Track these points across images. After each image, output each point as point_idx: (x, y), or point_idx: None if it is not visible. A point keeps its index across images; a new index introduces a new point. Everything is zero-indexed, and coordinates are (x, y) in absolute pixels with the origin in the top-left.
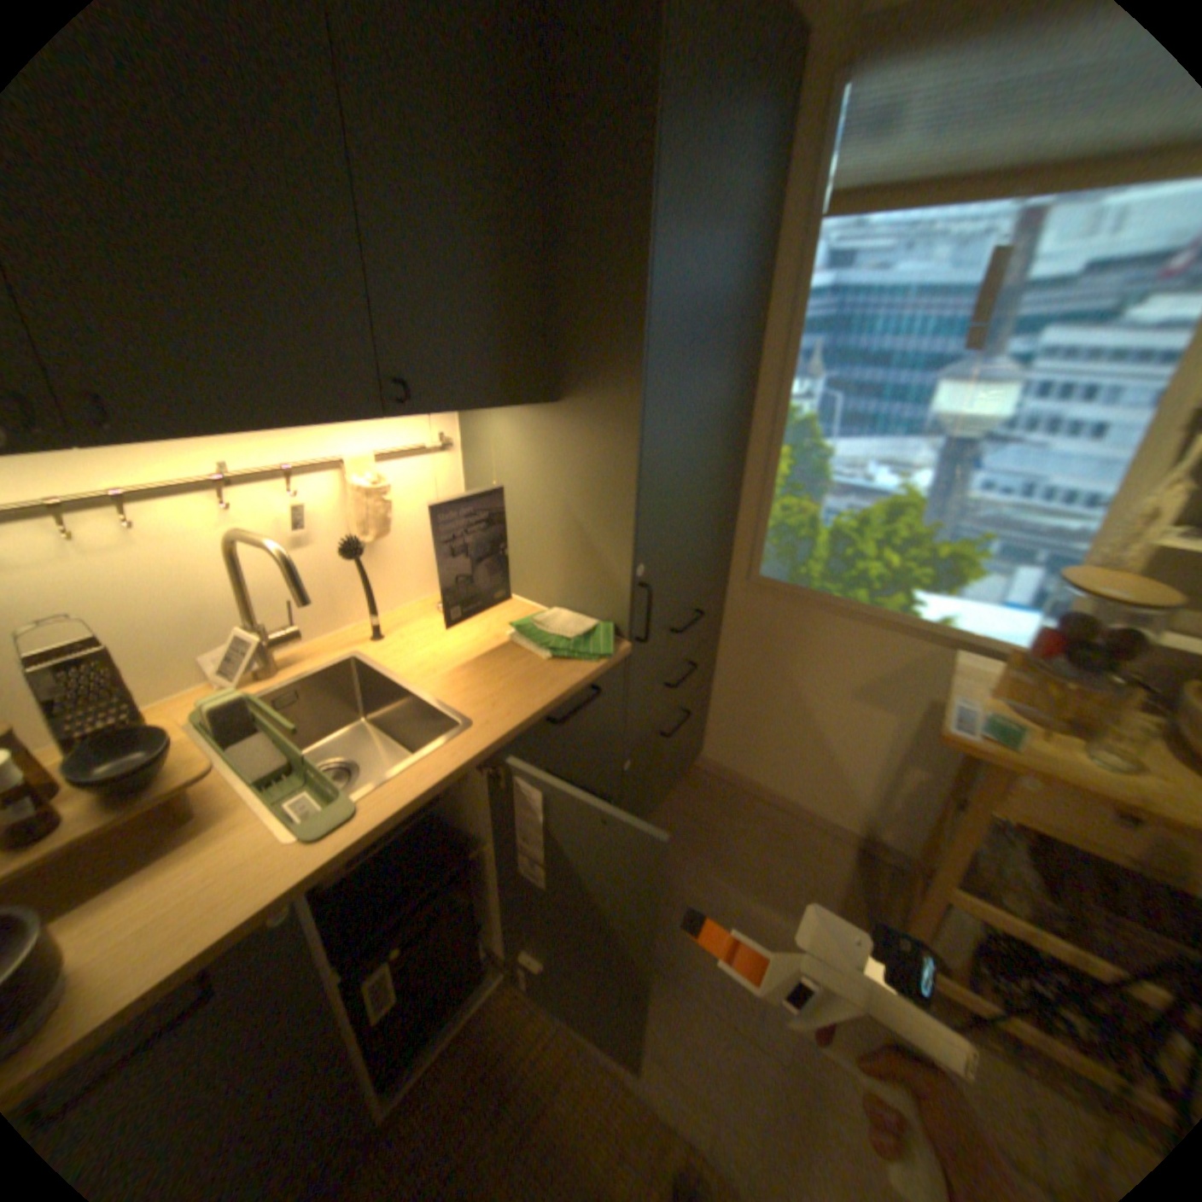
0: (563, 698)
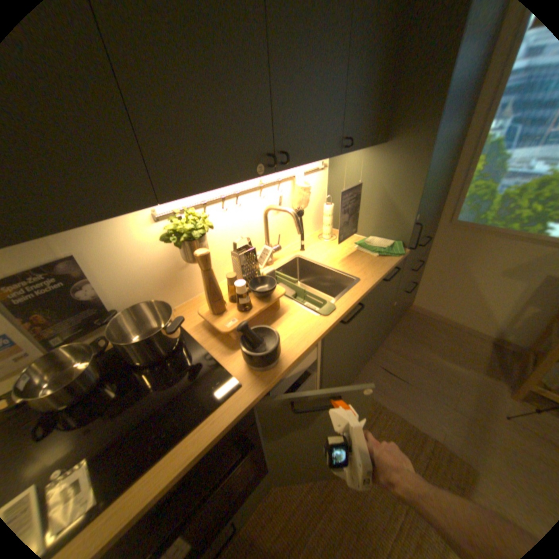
0: (389, 271)
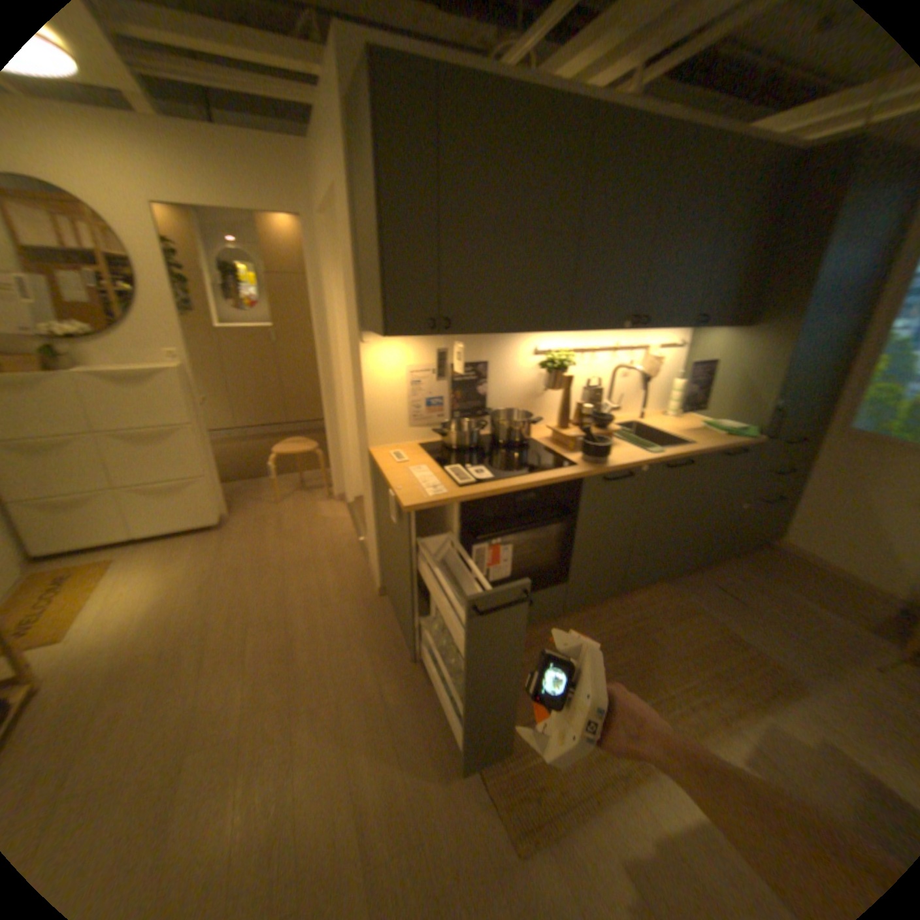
0: (733, 446)
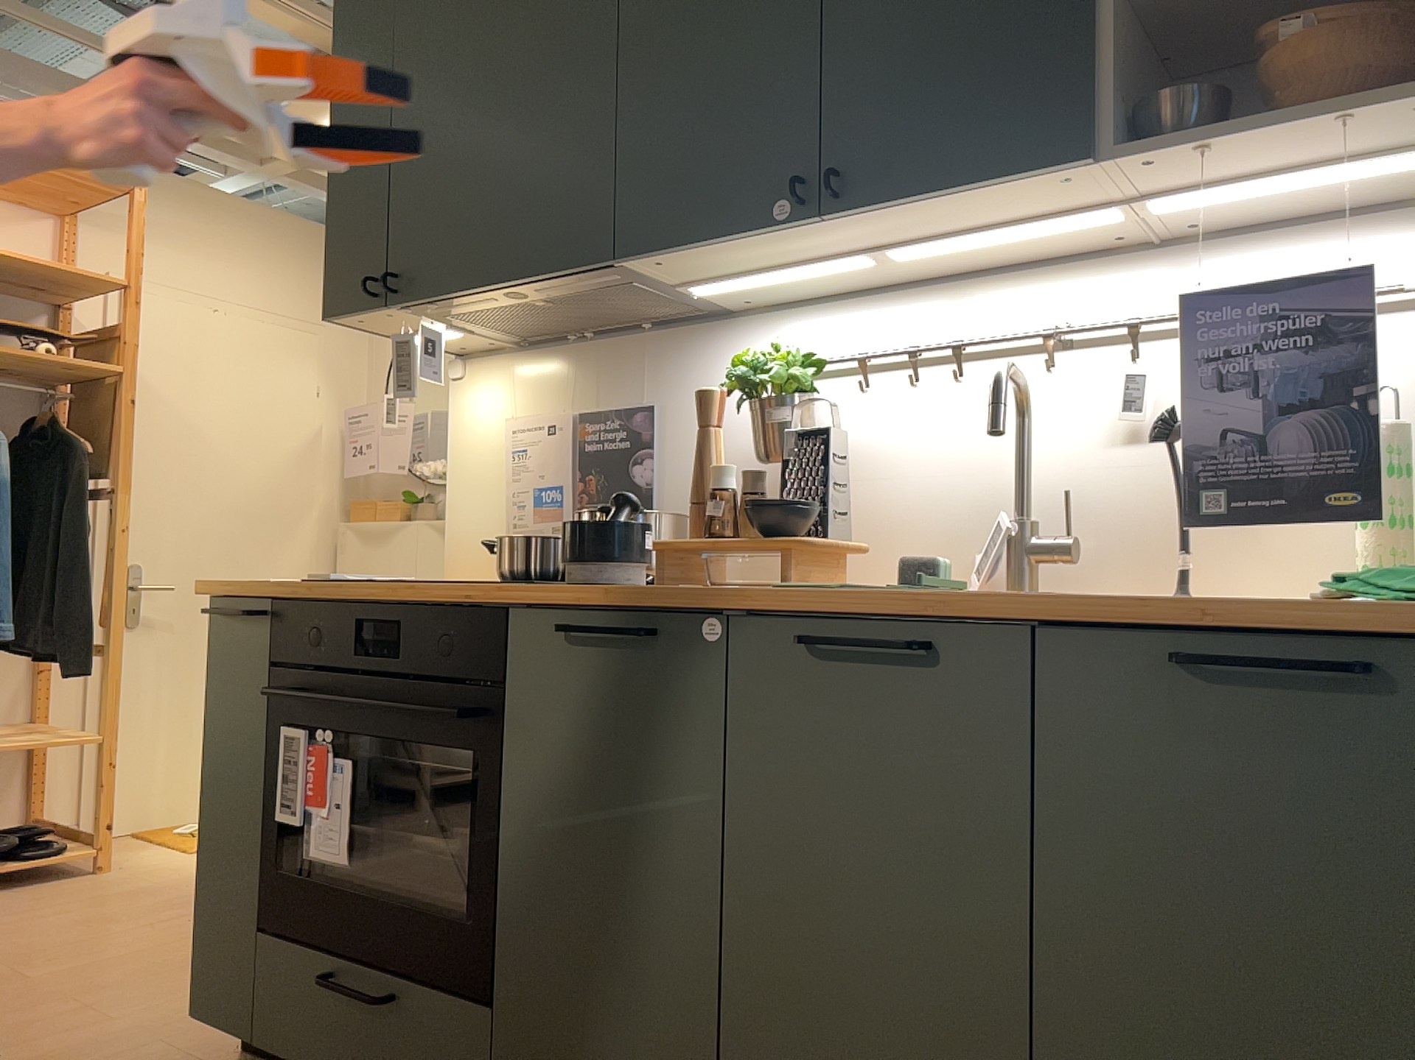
0: (1223, 617)
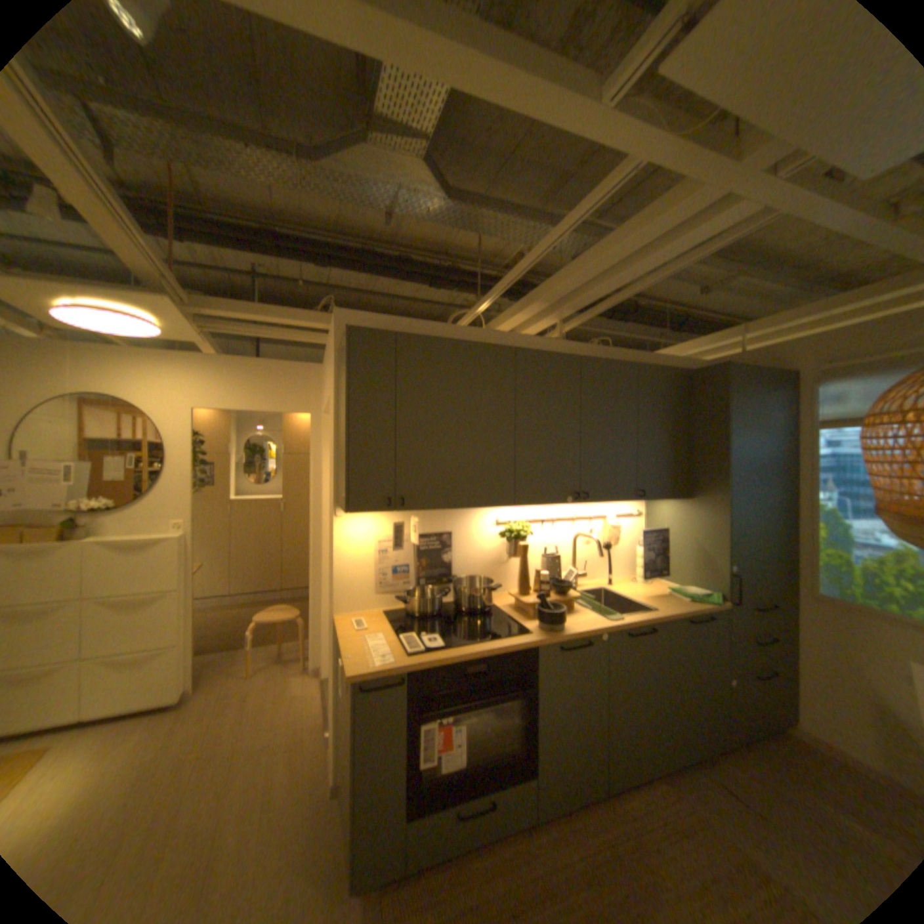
0: (697, 614)
